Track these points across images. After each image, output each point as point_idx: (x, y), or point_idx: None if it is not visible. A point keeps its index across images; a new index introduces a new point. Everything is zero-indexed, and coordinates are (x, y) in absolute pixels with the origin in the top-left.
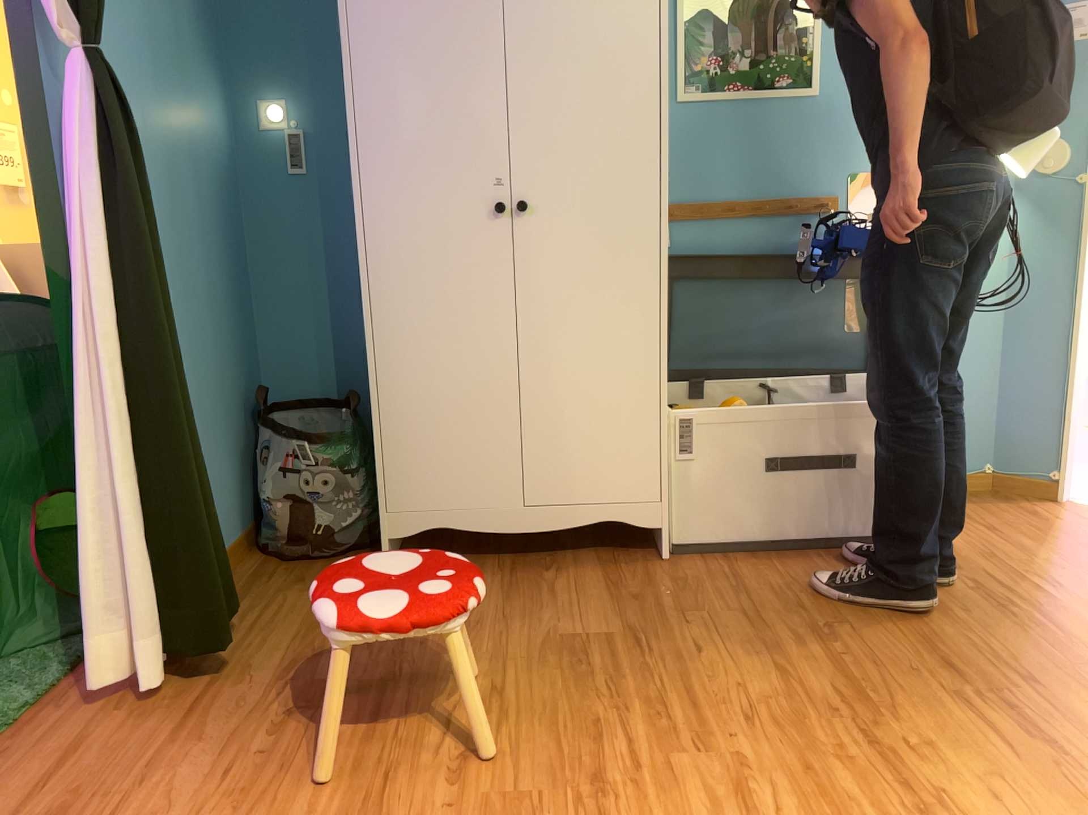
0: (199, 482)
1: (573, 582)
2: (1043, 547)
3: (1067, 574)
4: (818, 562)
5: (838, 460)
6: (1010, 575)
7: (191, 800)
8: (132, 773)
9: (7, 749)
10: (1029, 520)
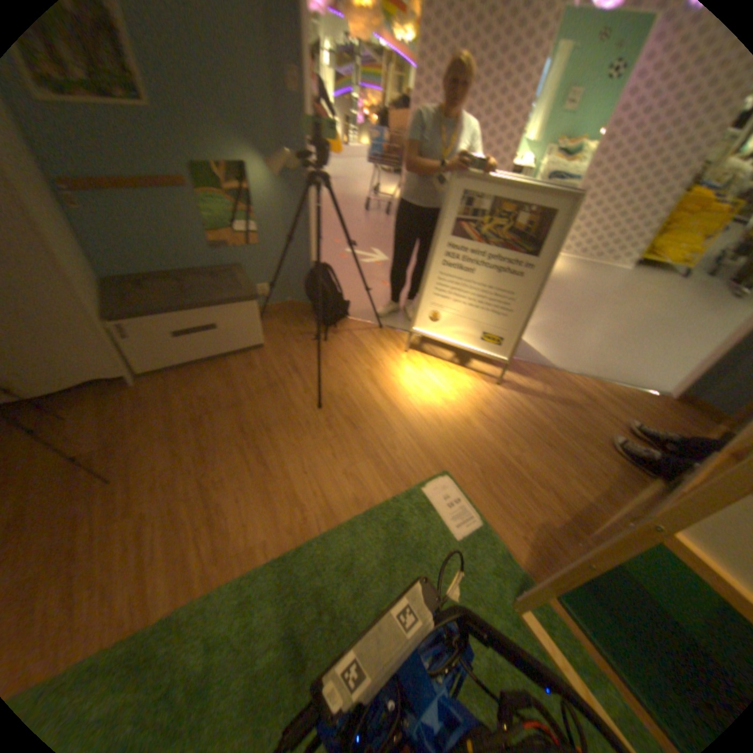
0: None
1: (83, 413)
2: (300, 344)
3: (303, 360)
4: (210, 371)
5: (209, 329)
6: (284, 364)
7: None
8: None
9: None
10: (301, 327)
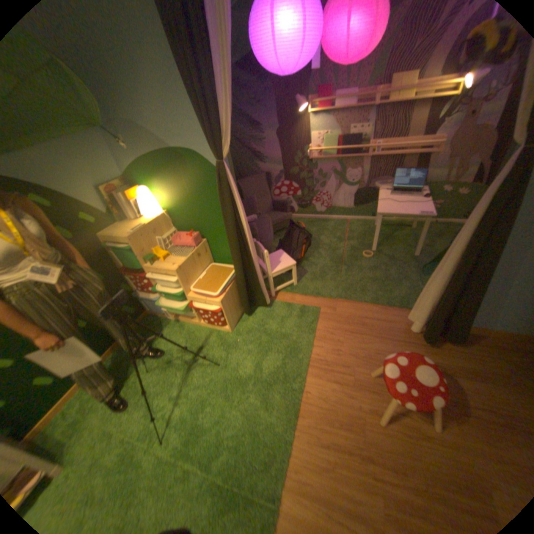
0: (468, 308)
1: None
2: None
3: None
4: None
5: None
6: None
7: (368, 350)
8: (379, 337)
9: (389, 311)
10: None
